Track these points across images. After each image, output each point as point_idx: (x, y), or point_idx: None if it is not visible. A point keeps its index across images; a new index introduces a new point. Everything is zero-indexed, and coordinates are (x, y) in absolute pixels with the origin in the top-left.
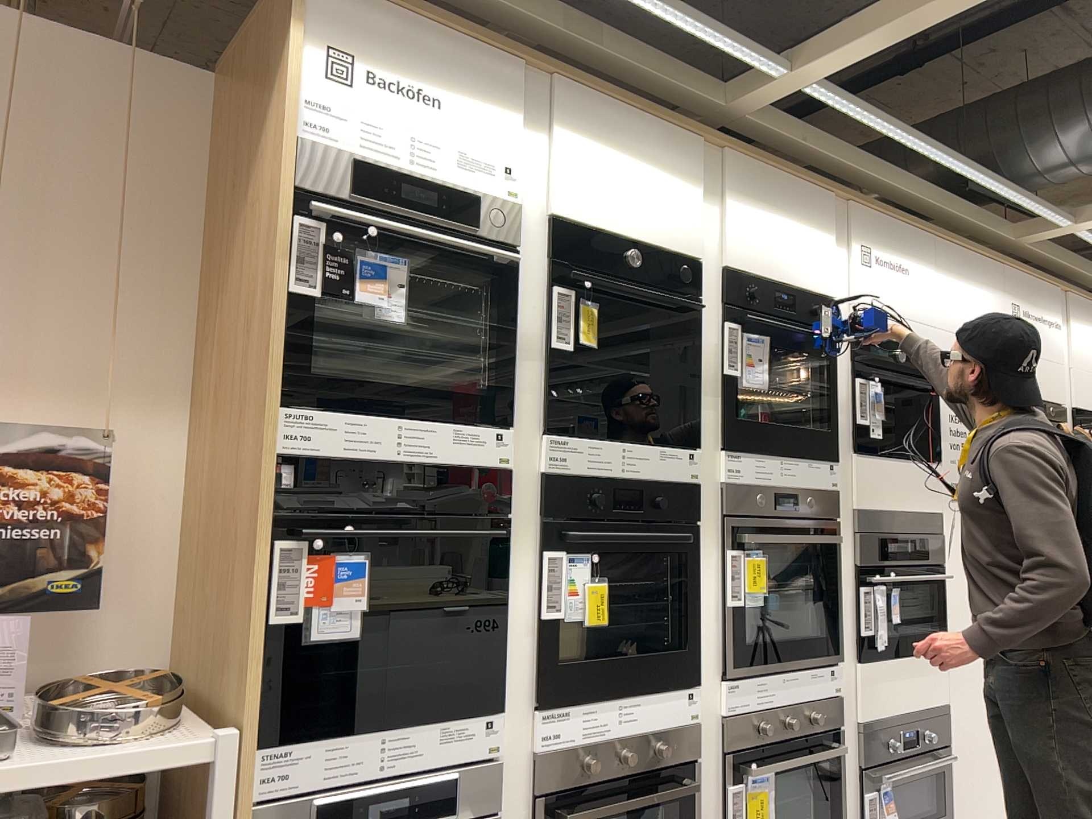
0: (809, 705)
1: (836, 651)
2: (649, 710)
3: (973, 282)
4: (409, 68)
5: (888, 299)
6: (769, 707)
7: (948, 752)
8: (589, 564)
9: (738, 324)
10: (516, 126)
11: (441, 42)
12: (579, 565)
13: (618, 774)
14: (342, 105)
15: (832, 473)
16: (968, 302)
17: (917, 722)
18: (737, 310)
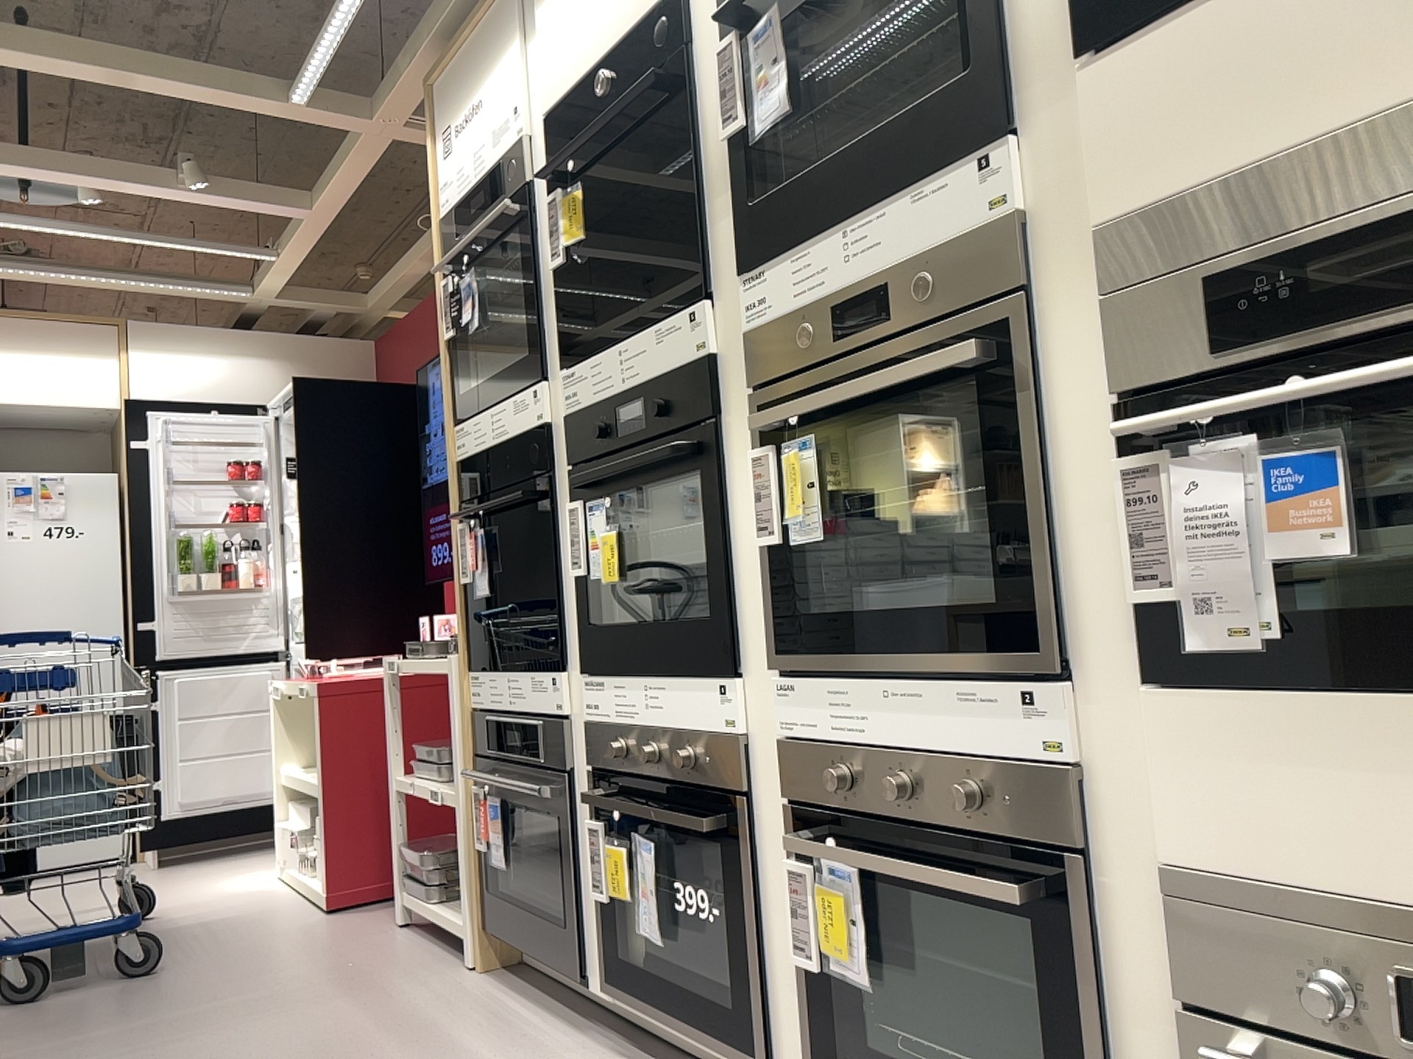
0: (954, 764)
1: (1035, 645)
2: (674, 701)
3: None
4: (465, 97)
5: None
6: (860, 744)
7: None
8: (601, 510)
9: (728, 37)
10: (513, 58)
11: (474, 46)
12: (593, 512)
13: (651, 776)
14: (448, 173)
15: (986, 177)
16: None
17: None
18: (724, 12)
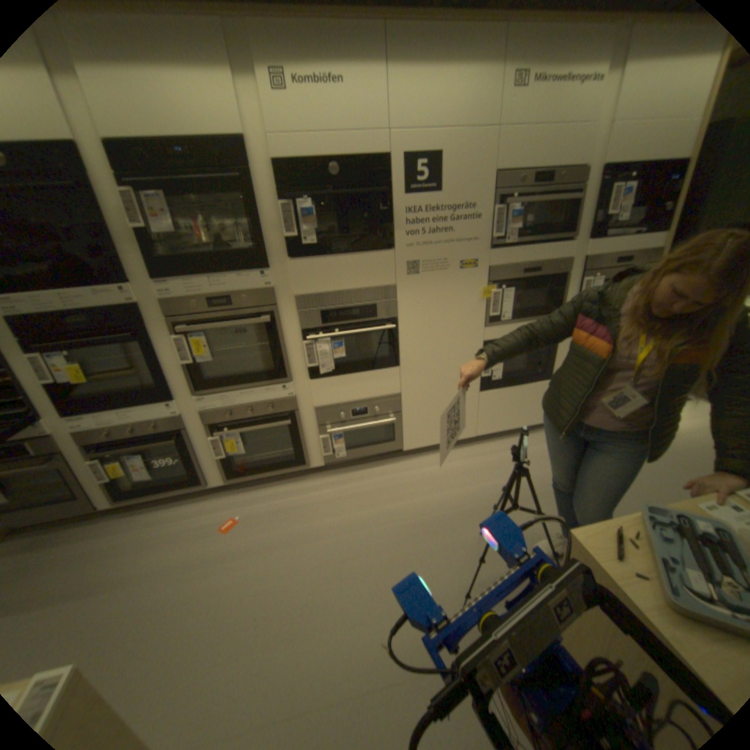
0: (263, 404)
1: (284, 378)
2: (137, 414)
3: (453, 60)
4: None
5: (315, 116)
6: (231, 407)
7: (396, 417)
8: (60, 358)
9: (126, 188)
10: None
11: None
12: (52, 359)
13: (127, 439)
14: None
15: (263, 278)
16: (442, 87)
17: (366, 405)
18: (121, 176)
